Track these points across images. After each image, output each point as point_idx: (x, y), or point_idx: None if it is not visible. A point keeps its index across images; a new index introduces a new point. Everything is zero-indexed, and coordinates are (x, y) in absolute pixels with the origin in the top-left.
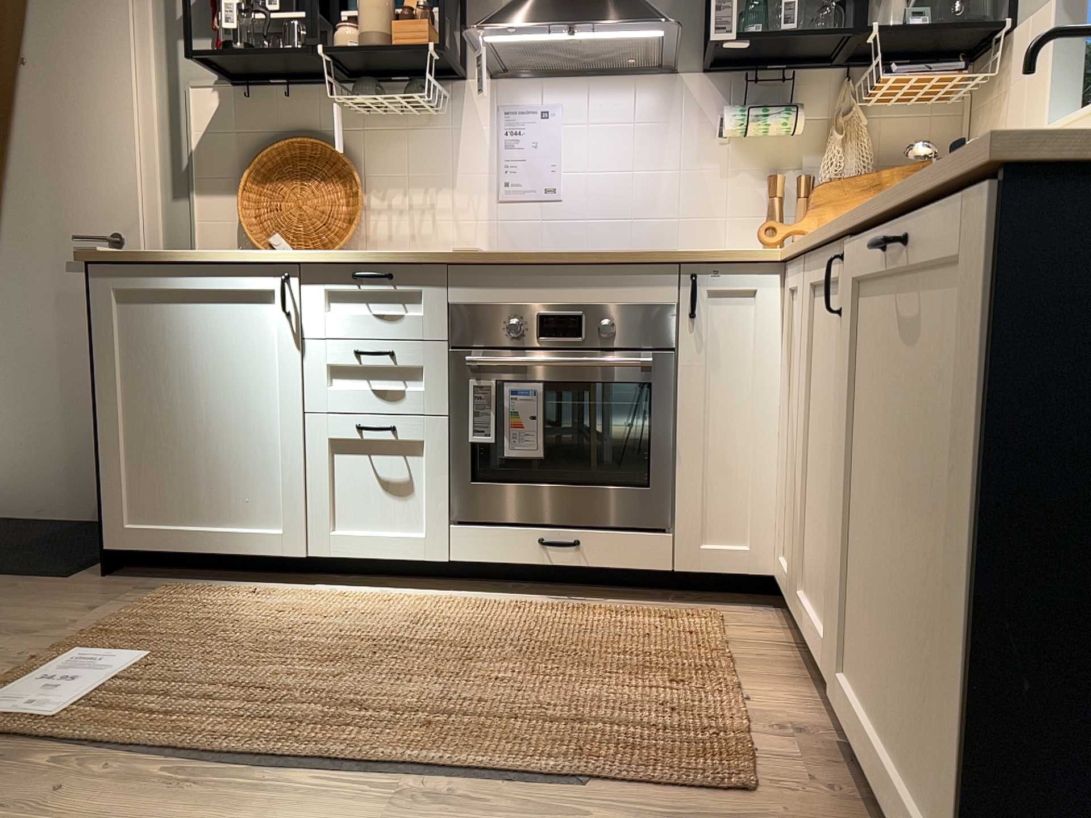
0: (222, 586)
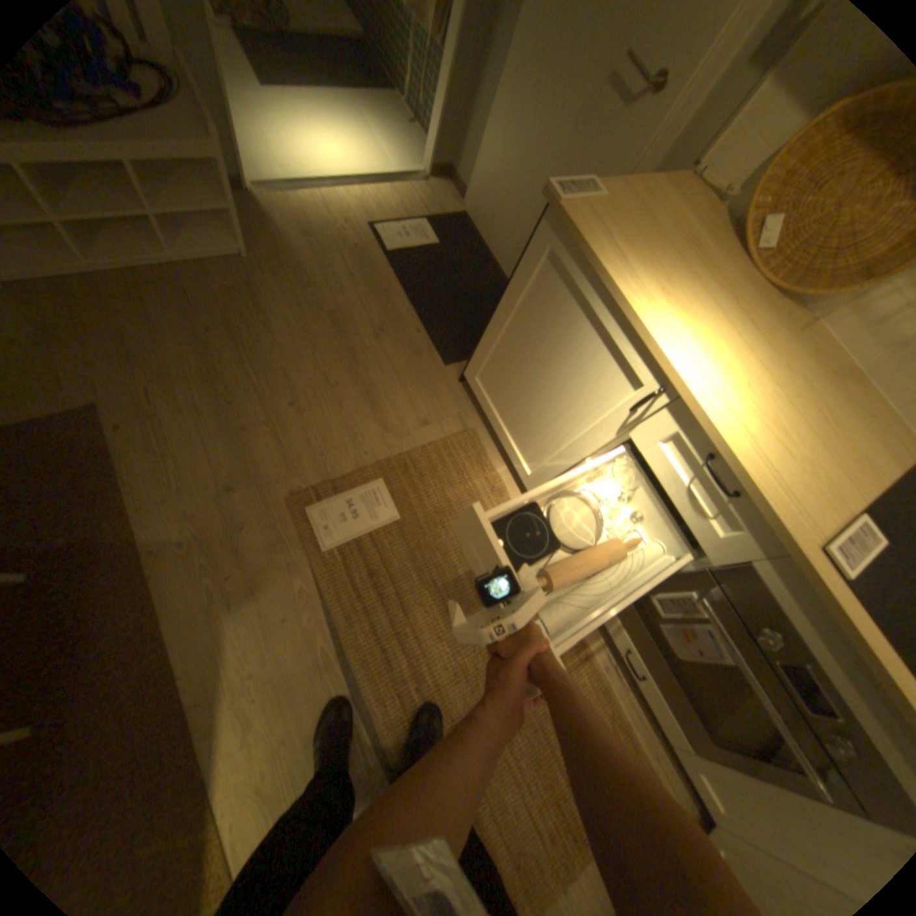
0: (492, 455)
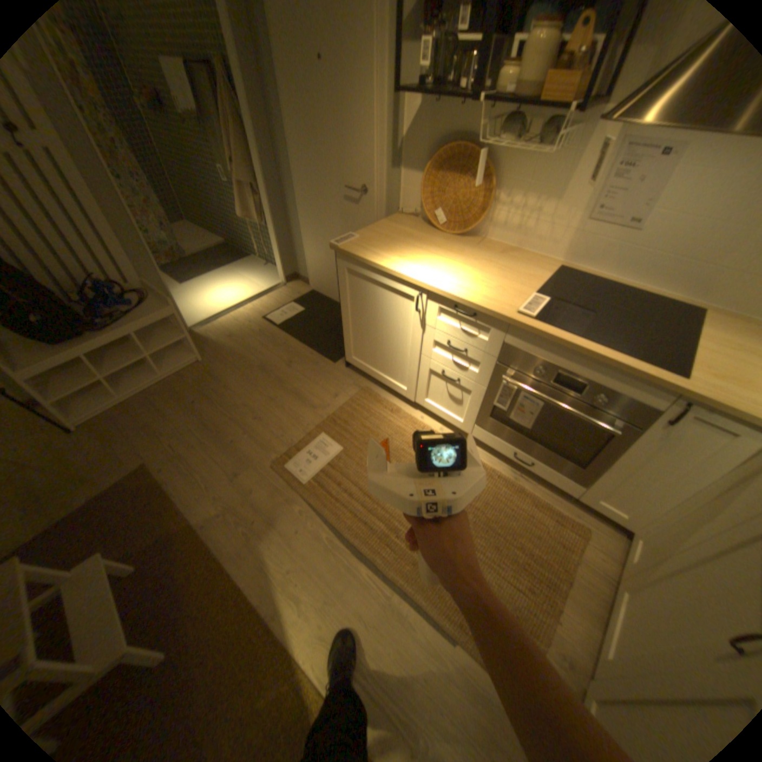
0: (383, 394)
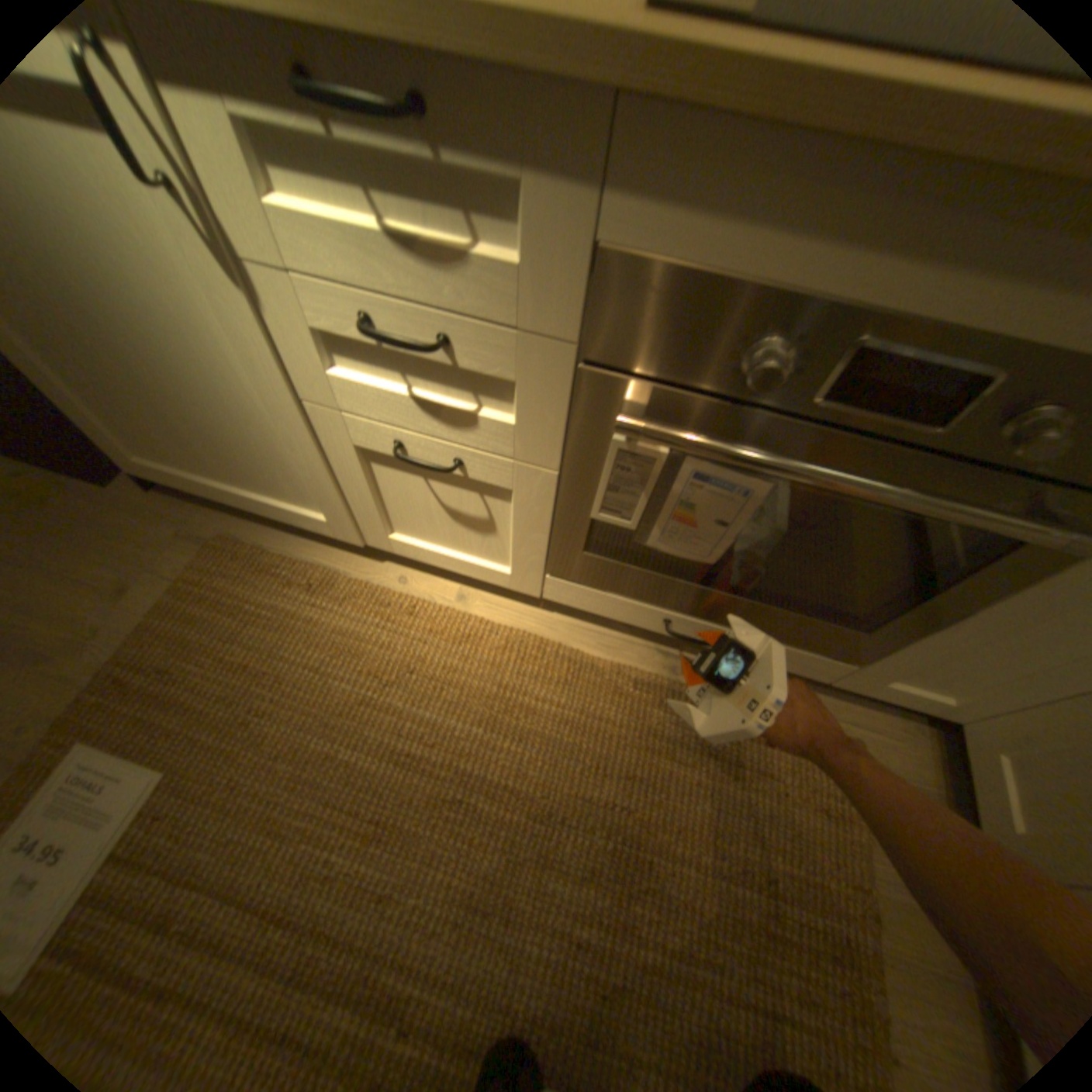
0: (278, 542)
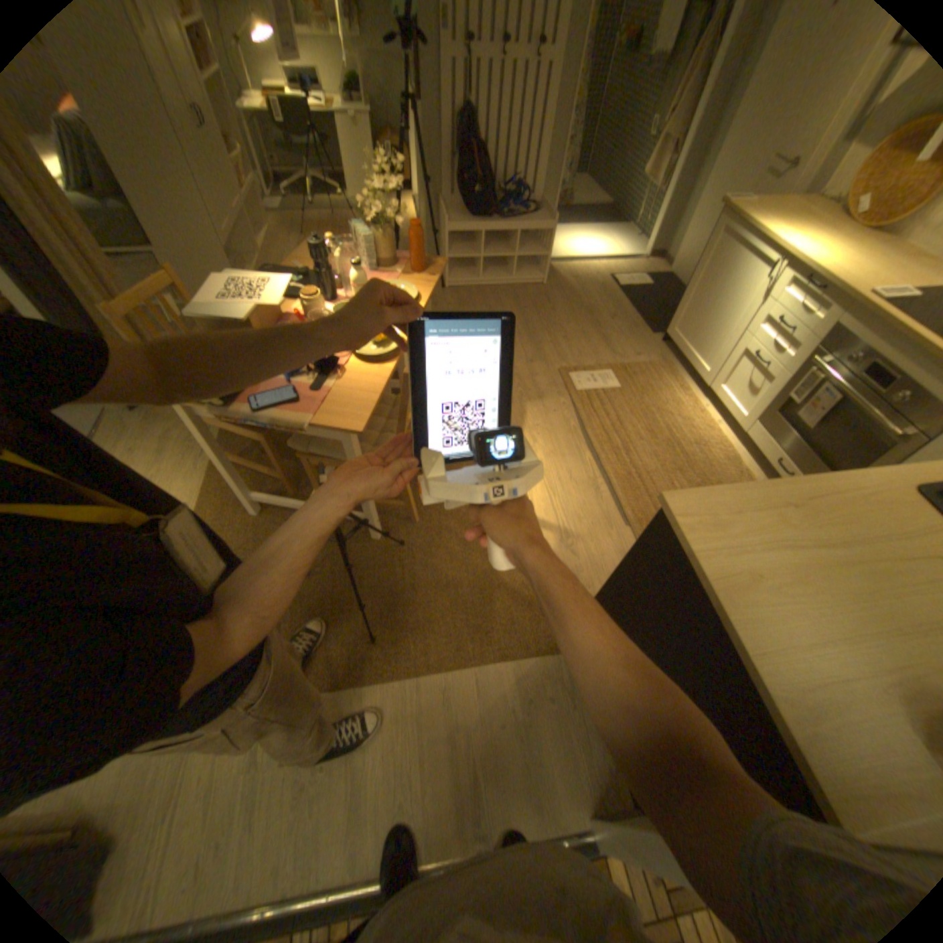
0: (681, 374)
